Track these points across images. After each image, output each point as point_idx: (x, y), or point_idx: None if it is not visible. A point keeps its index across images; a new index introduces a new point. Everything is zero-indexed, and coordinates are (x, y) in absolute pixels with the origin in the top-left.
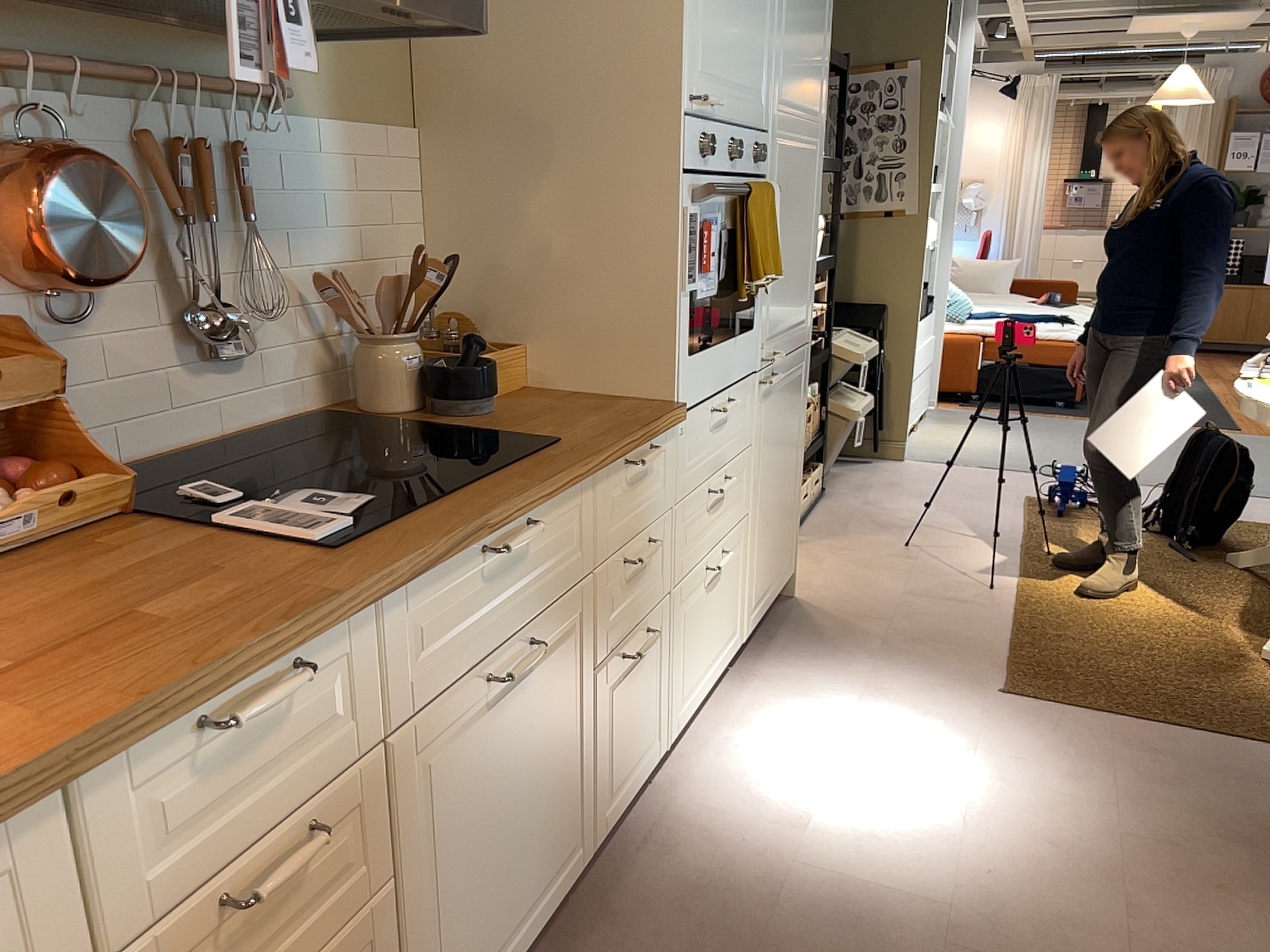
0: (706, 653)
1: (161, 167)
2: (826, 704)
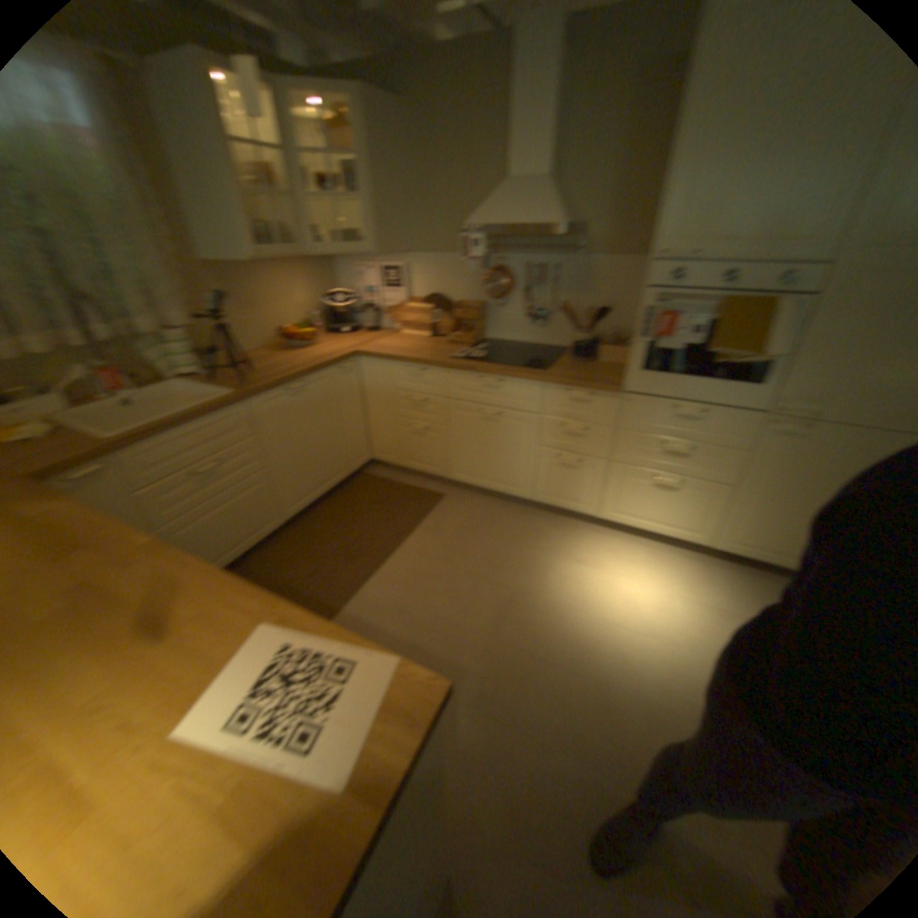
0: (651, 512)
1: (529, 271)
2: (693, 590)
